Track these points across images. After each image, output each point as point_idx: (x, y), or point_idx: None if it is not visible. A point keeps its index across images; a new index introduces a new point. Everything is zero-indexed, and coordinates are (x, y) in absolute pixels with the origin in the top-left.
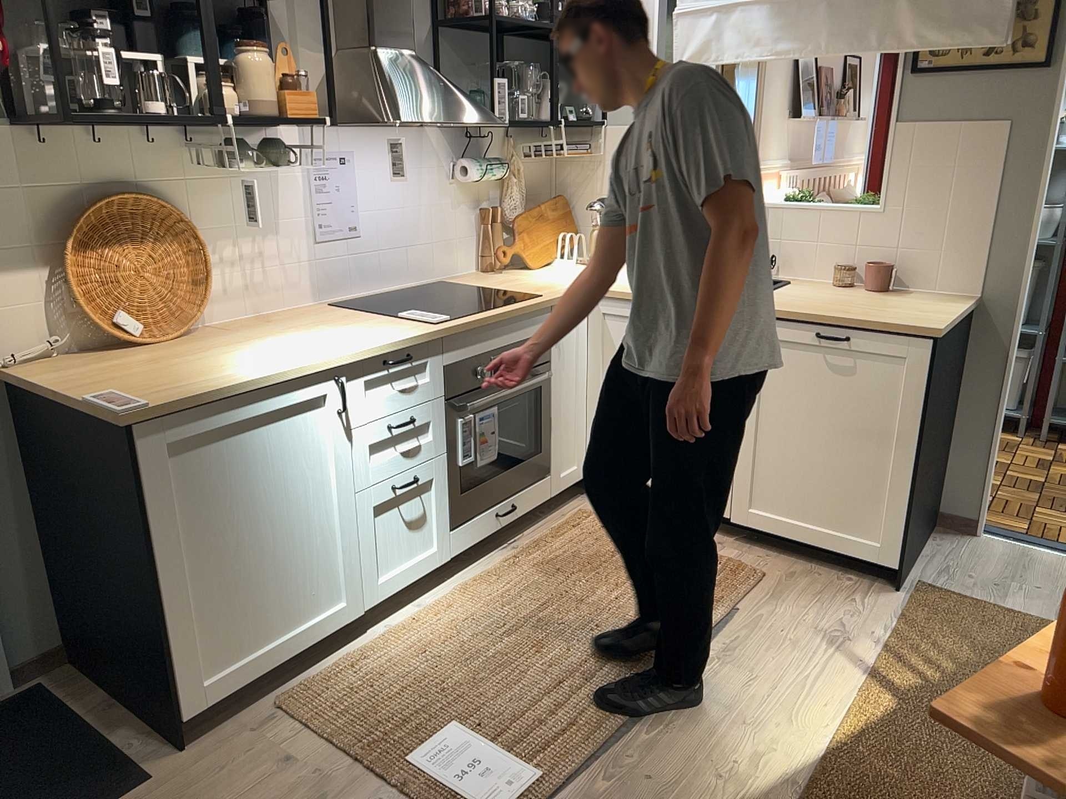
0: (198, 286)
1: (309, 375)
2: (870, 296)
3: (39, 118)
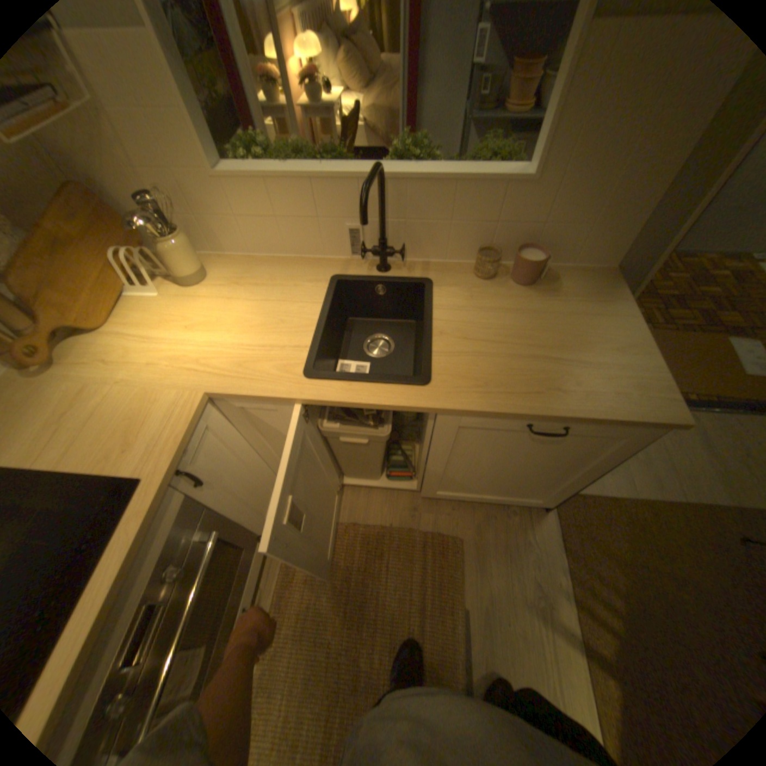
0: None
1: None
2: (529, 306)
3: None
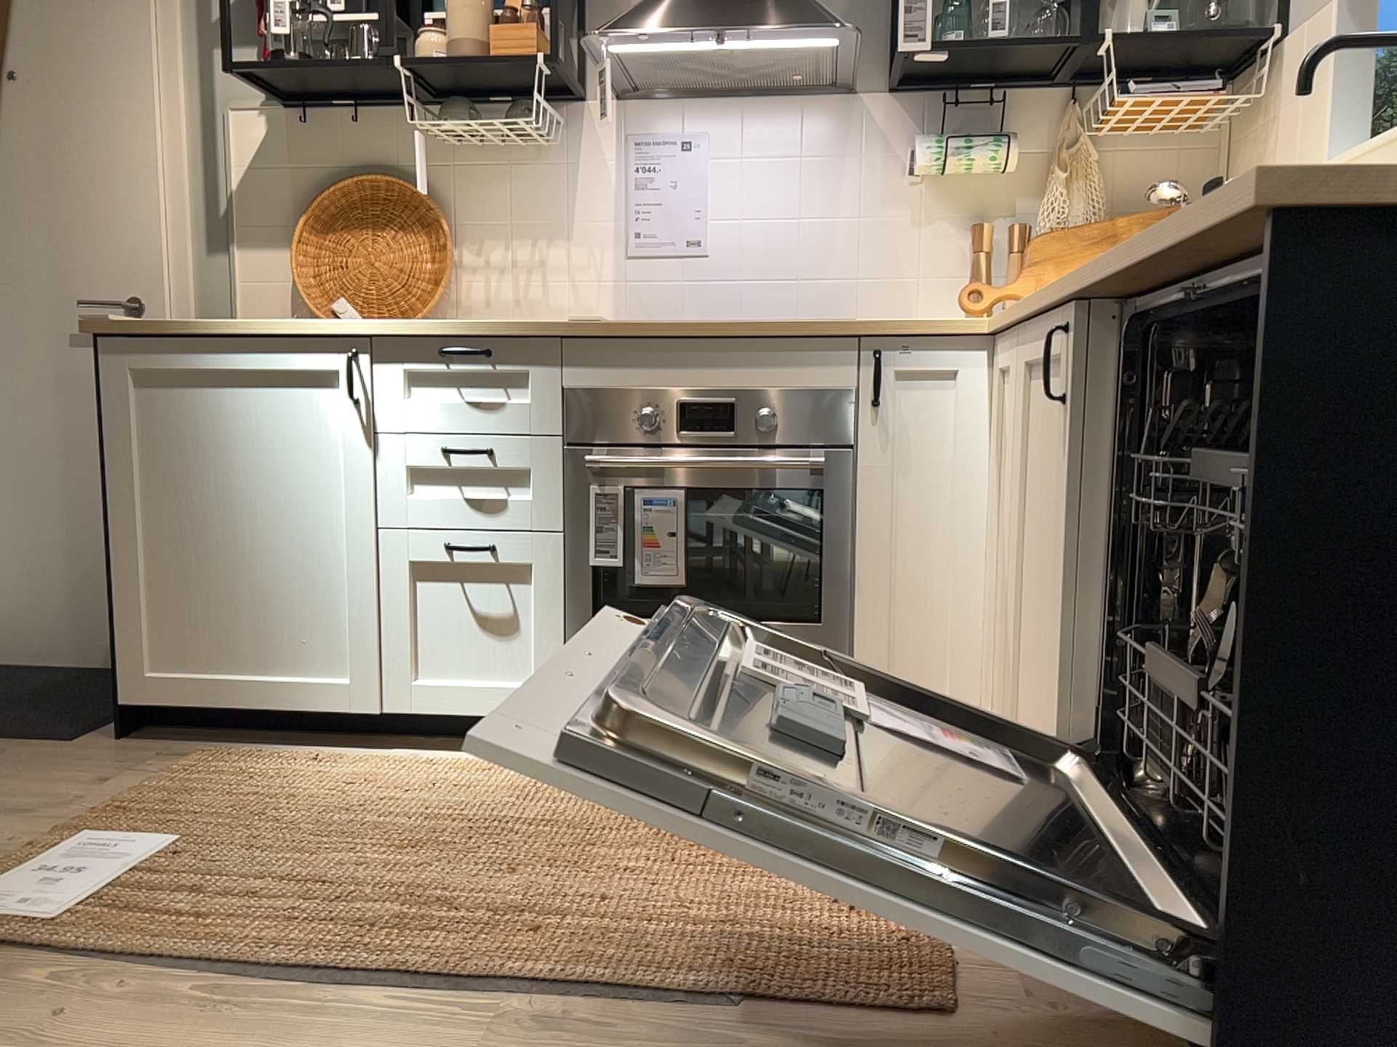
0: (437, 285)
1: (311, 337)
2: None
3: (302, 98)
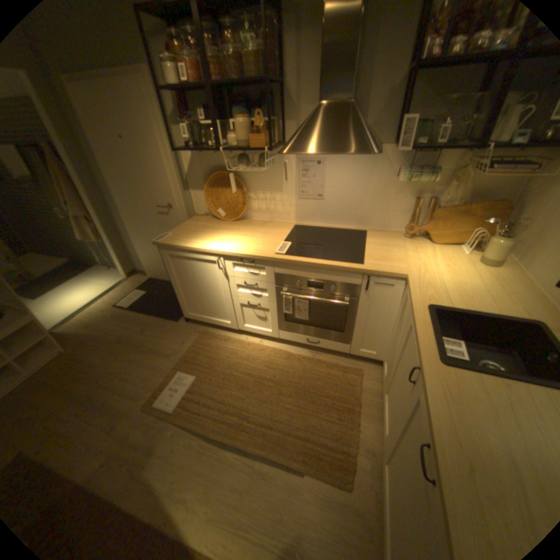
0: (244, 205)
1: (206, 252)
2: None
3: (197, 144)
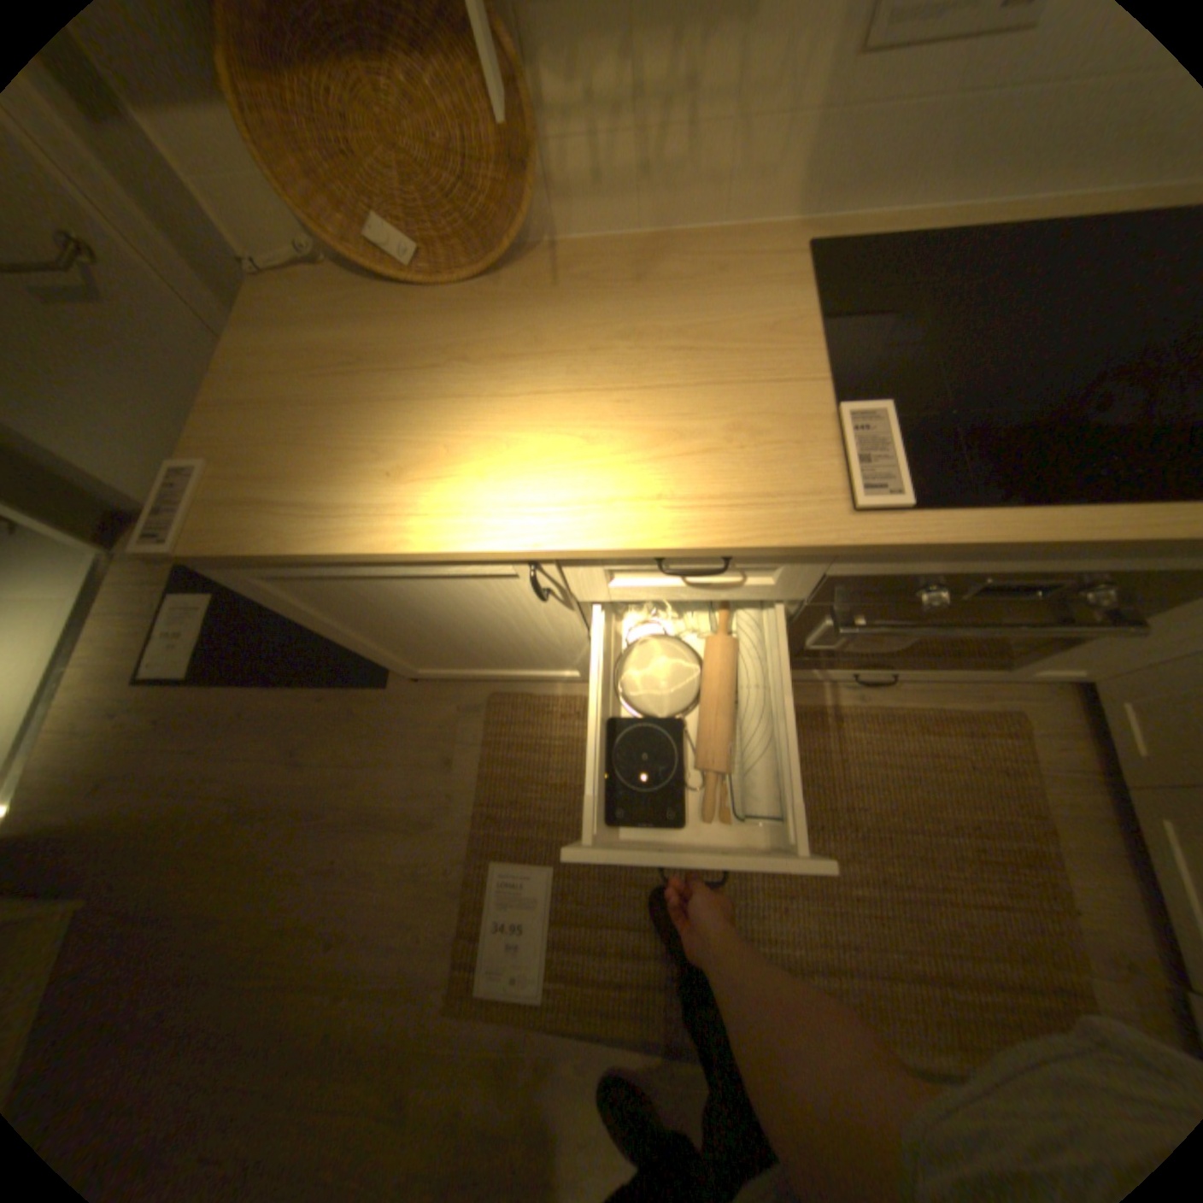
0: (517, 166)
1: (467, 555)
2: None
3: None
